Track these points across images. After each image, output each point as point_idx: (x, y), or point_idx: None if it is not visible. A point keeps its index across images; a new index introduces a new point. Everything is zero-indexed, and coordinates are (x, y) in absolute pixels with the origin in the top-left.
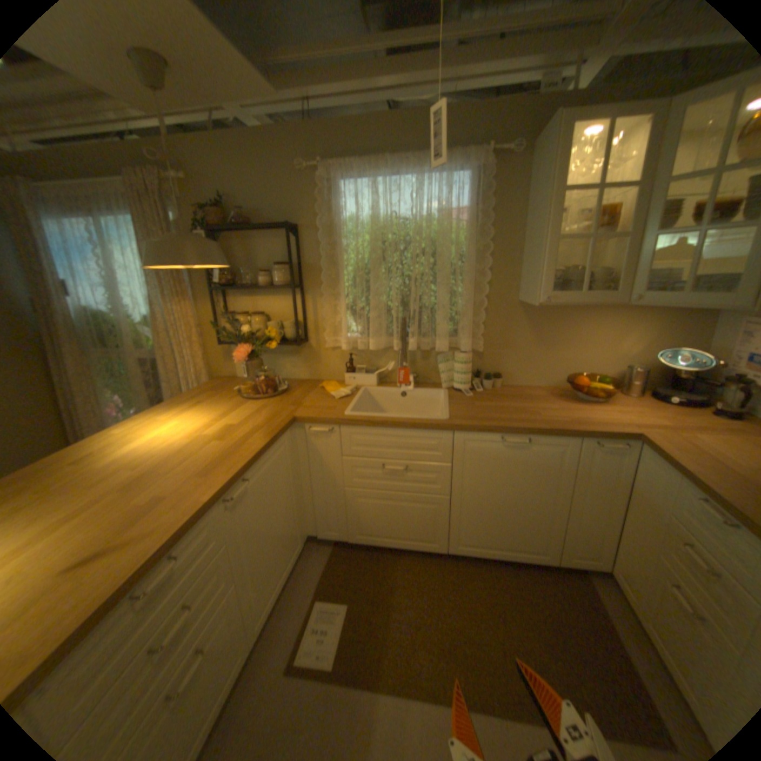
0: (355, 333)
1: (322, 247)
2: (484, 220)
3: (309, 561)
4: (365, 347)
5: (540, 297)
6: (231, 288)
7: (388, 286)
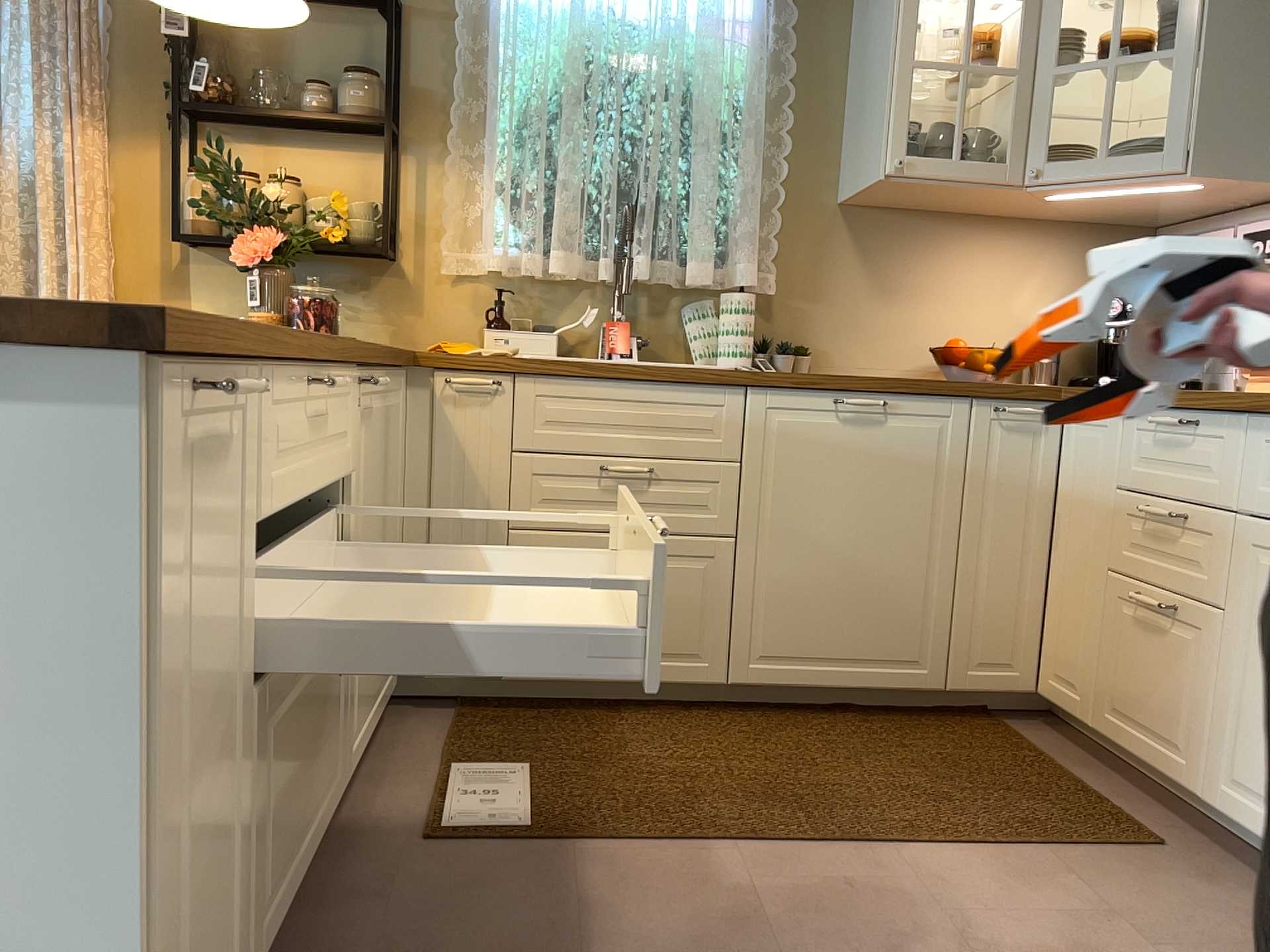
0: (512, 246)
1: (460, 57)
2: (779, 46)
3: (406, 725)
4: (536, 273)
5: (888, 162)
6: (225, 121)
7: (592, 152)
